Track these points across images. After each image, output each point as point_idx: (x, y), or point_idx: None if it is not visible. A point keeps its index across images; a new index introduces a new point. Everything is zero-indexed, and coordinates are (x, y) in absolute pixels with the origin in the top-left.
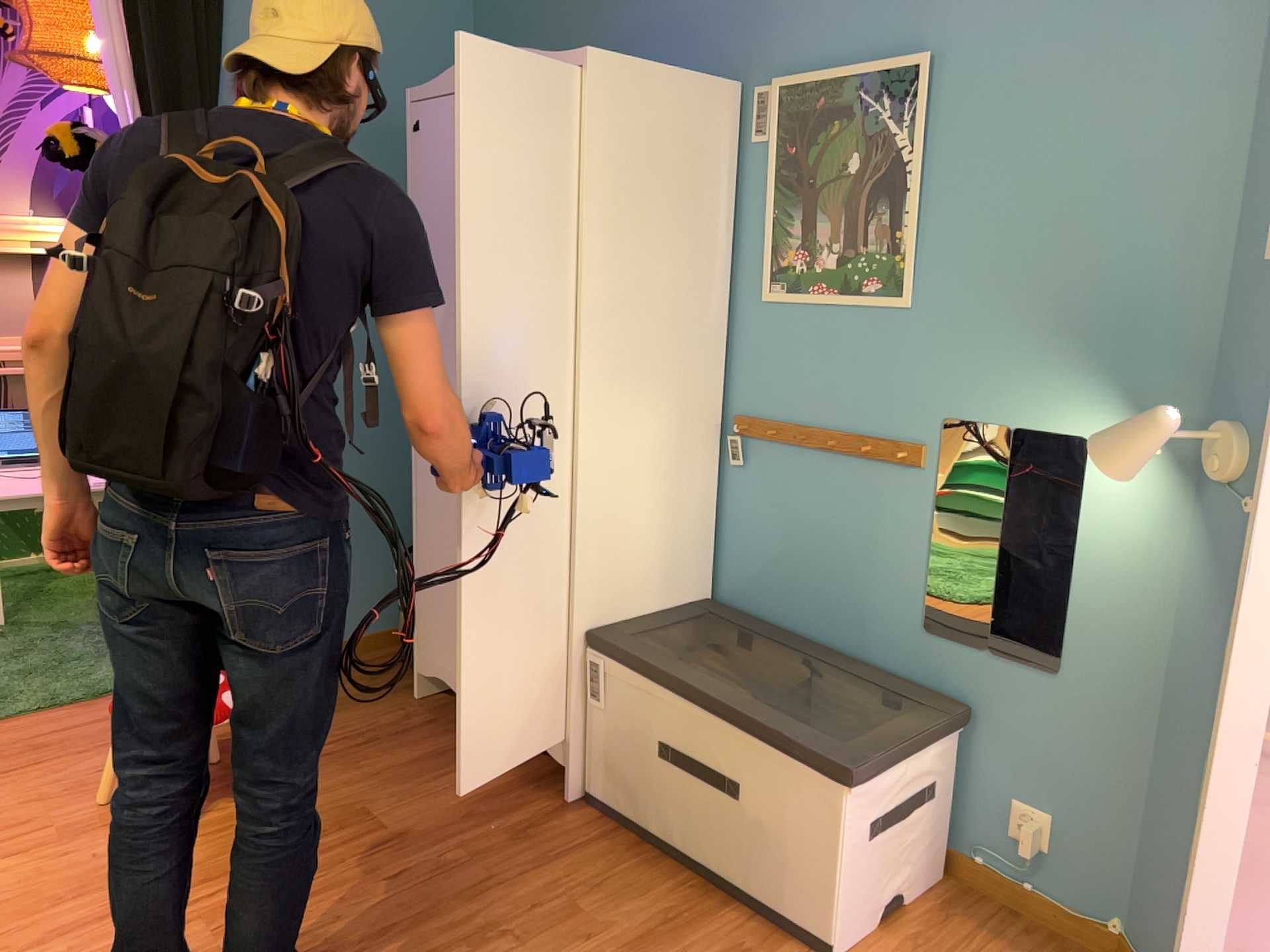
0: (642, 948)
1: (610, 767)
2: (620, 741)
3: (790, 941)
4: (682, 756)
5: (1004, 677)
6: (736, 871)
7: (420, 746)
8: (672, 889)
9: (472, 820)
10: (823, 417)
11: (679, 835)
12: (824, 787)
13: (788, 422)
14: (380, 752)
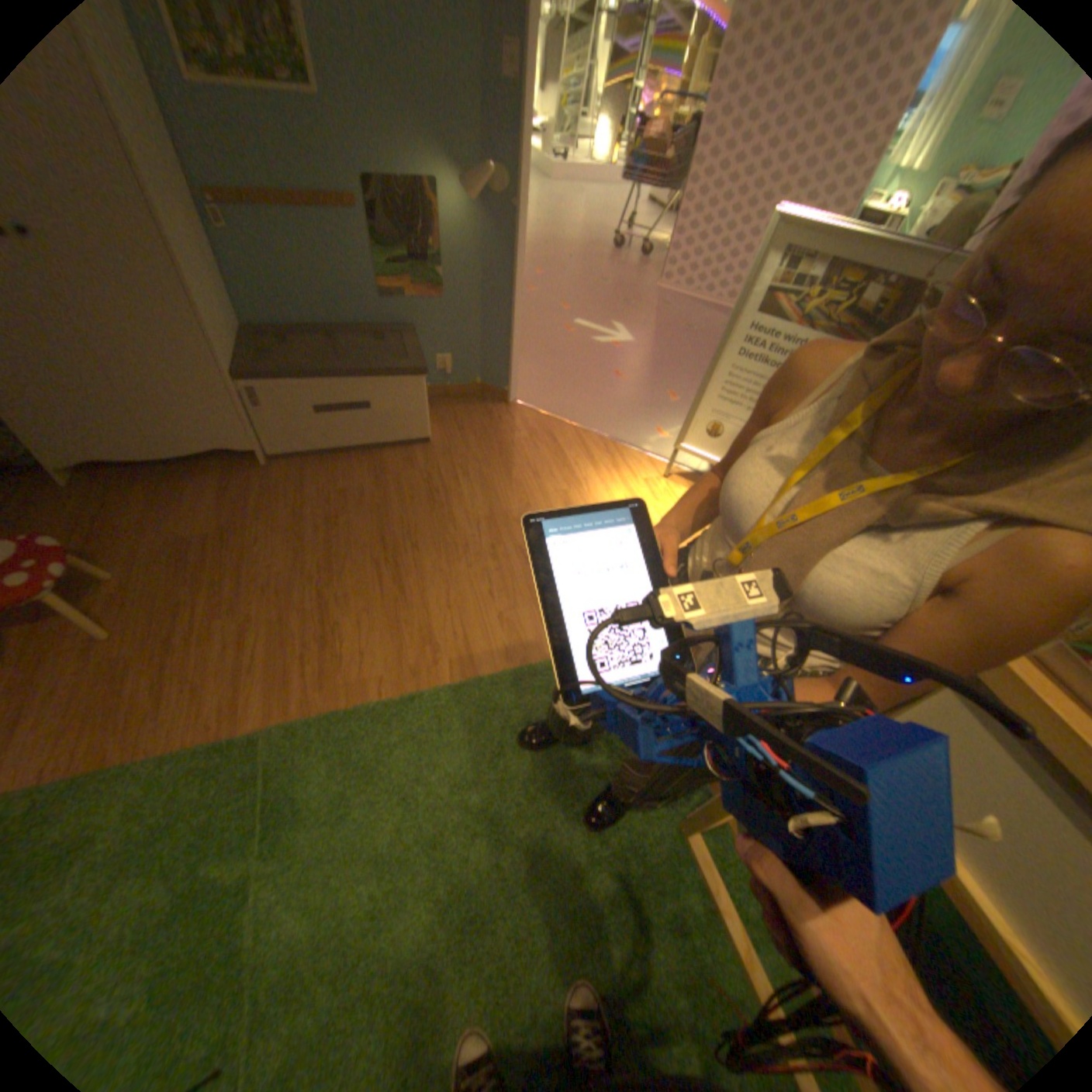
0: (380, 481)
1: (279, 435)
2: (281, 419)
3: (412, 446)
4: (328, 406)
5: (421, 306)
6: (375, 437)
7: (132, 499)
8: (356, 460)
9: (238, 501)
10: (276, 181)
11: (338, 441)
12: (411, 381)
13: (250, 188)
14: (116, 518)
